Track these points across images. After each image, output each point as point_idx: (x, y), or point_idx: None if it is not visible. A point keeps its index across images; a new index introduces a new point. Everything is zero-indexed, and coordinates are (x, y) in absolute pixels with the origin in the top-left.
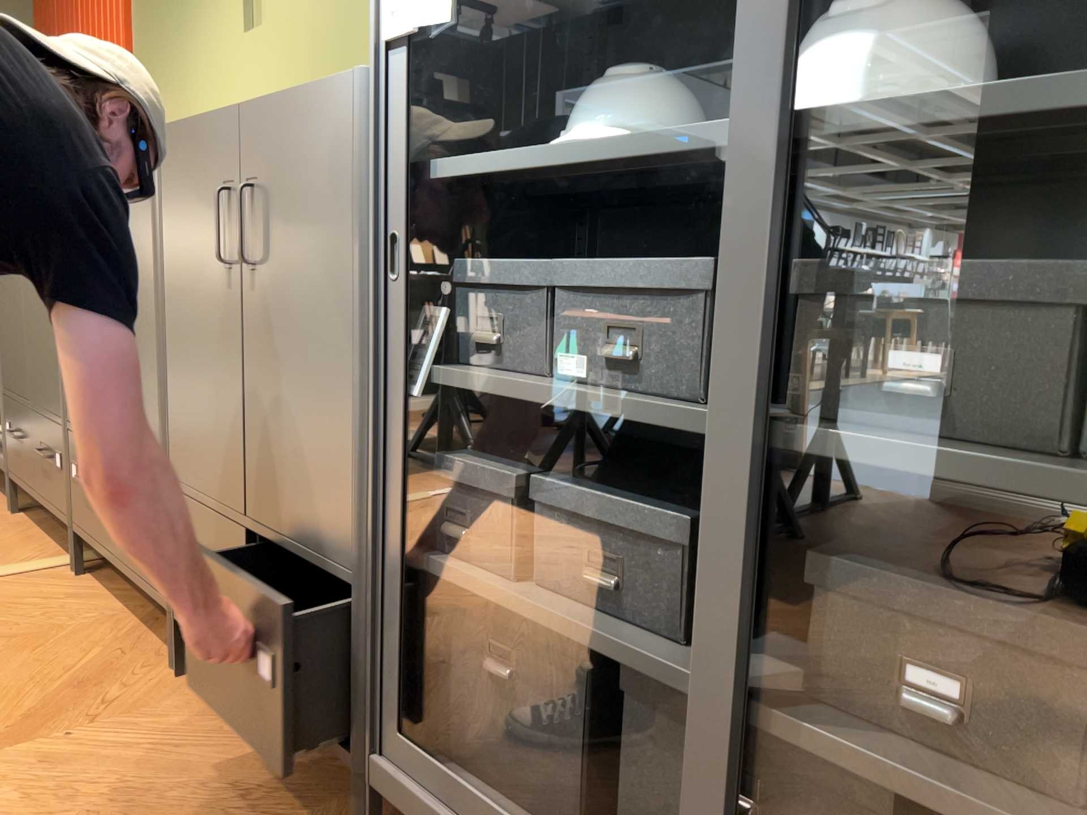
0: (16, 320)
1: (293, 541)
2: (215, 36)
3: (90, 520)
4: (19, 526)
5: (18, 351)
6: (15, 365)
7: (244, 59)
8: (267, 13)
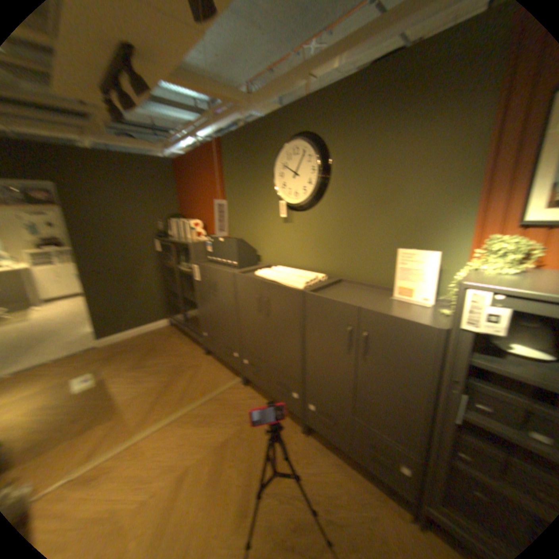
0: (209, 307)
1: (382, 434)
2: (267, 219)
3: (253, 377)
4: (211, 362)
5: (210, 316)
6: (208, 319)
7: (282, 230)
8: (295, 219)
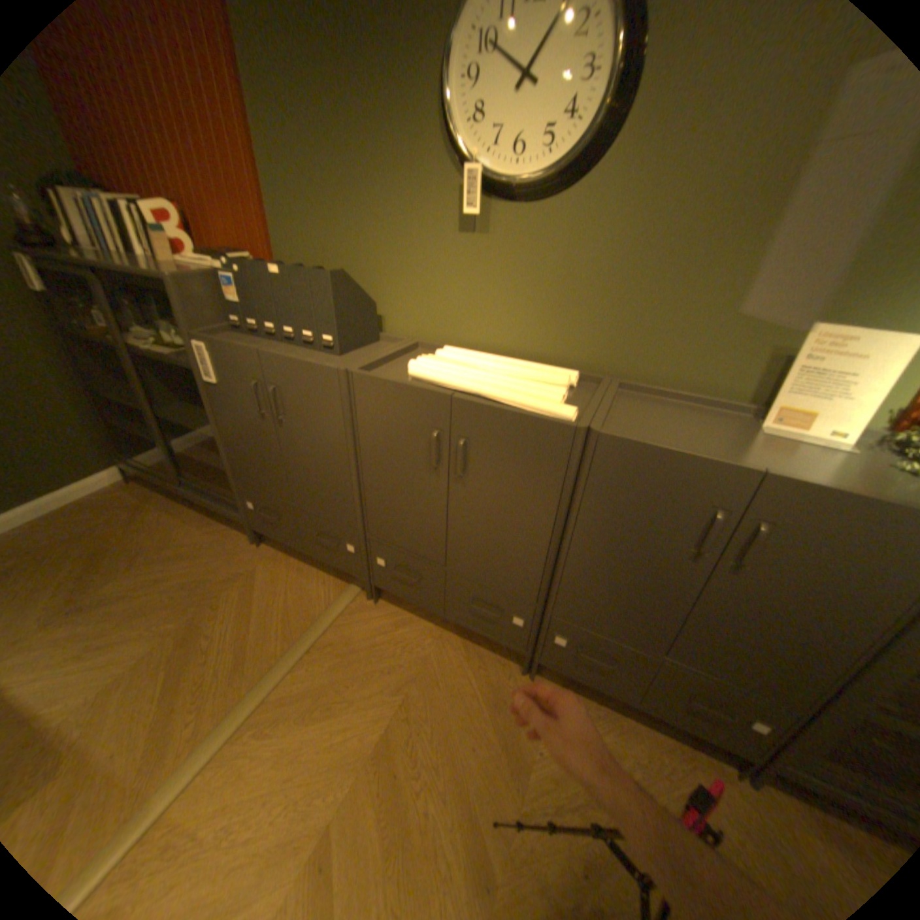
0: (265, 450)
1: (731, 683)
2: (409, 218)
3: (406, 589)
4: (278, 559)
5: (269, 469)
6: (264, 475)
7: (457, 253)
8: (499, 224)
